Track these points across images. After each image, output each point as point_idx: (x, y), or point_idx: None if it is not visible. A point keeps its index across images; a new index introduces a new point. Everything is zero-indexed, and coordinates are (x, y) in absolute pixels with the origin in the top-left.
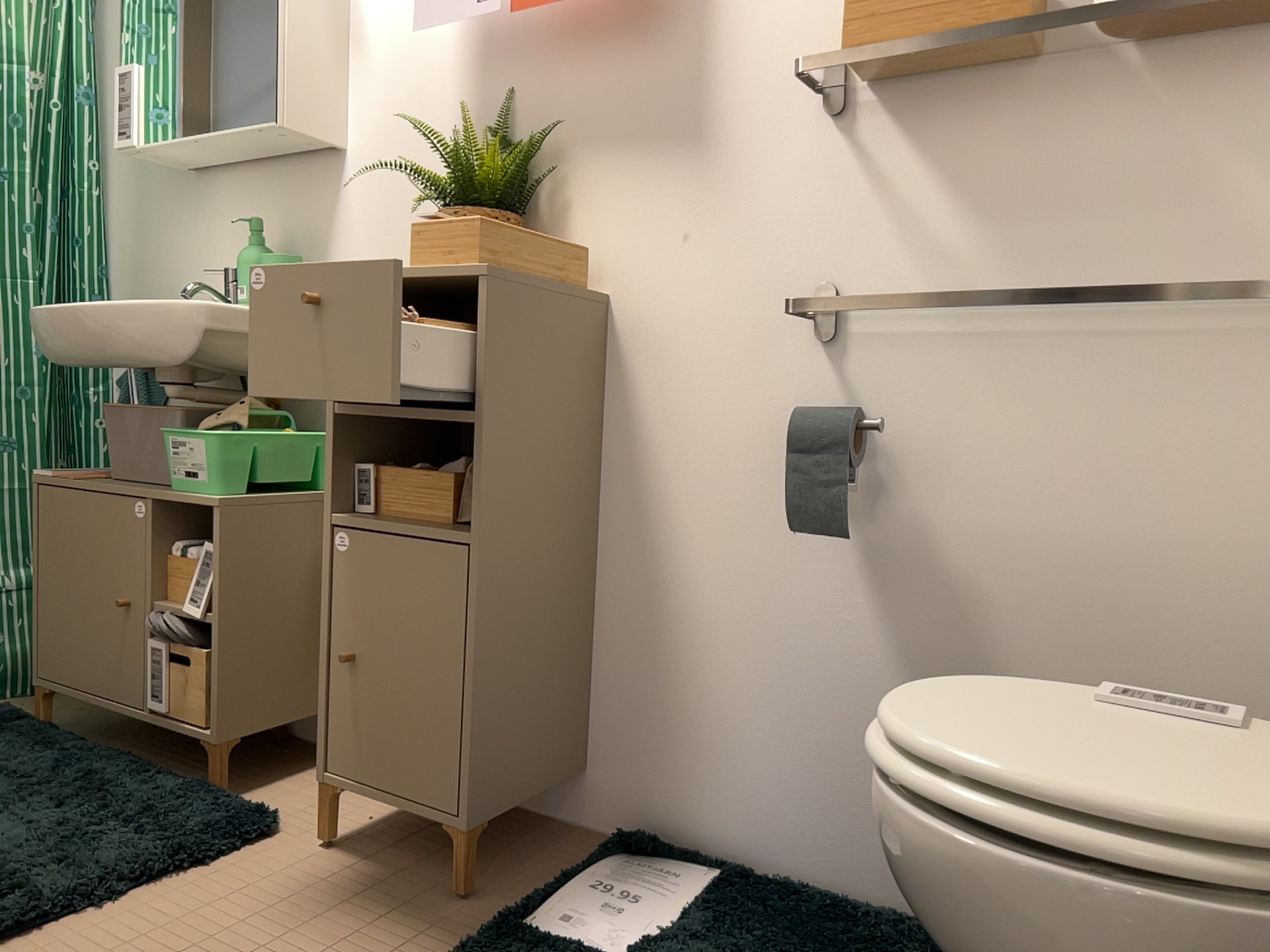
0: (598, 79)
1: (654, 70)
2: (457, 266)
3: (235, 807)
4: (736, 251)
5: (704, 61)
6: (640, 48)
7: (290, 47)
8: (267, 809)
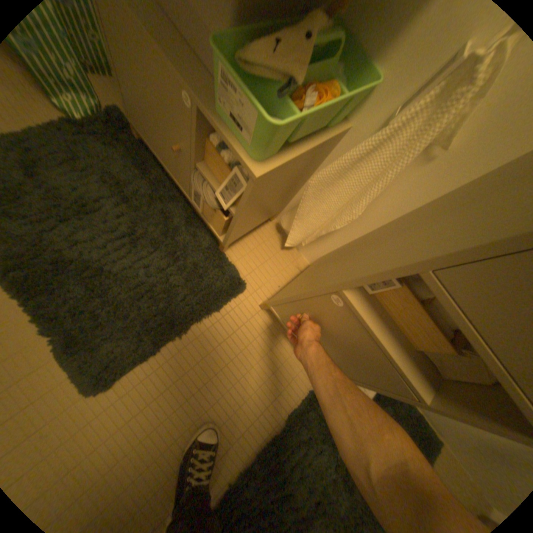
0: None
1: None
2: None
3: (231, 277)
4: None
5: None
6: None
7: None
8: (243, 276)
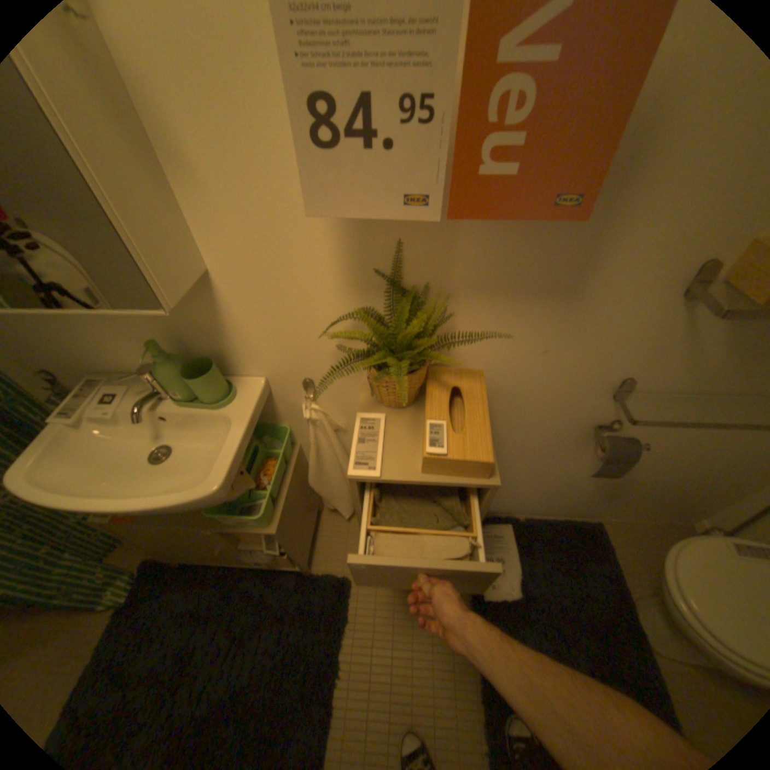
0: (494, 242)
1: (552, 241)
2: (473, 481)
3: (331, 588)
4: (579, 359)
5: (602, 241)
6: (544, 220)
7: (124, 220)
8: (339, 576)
